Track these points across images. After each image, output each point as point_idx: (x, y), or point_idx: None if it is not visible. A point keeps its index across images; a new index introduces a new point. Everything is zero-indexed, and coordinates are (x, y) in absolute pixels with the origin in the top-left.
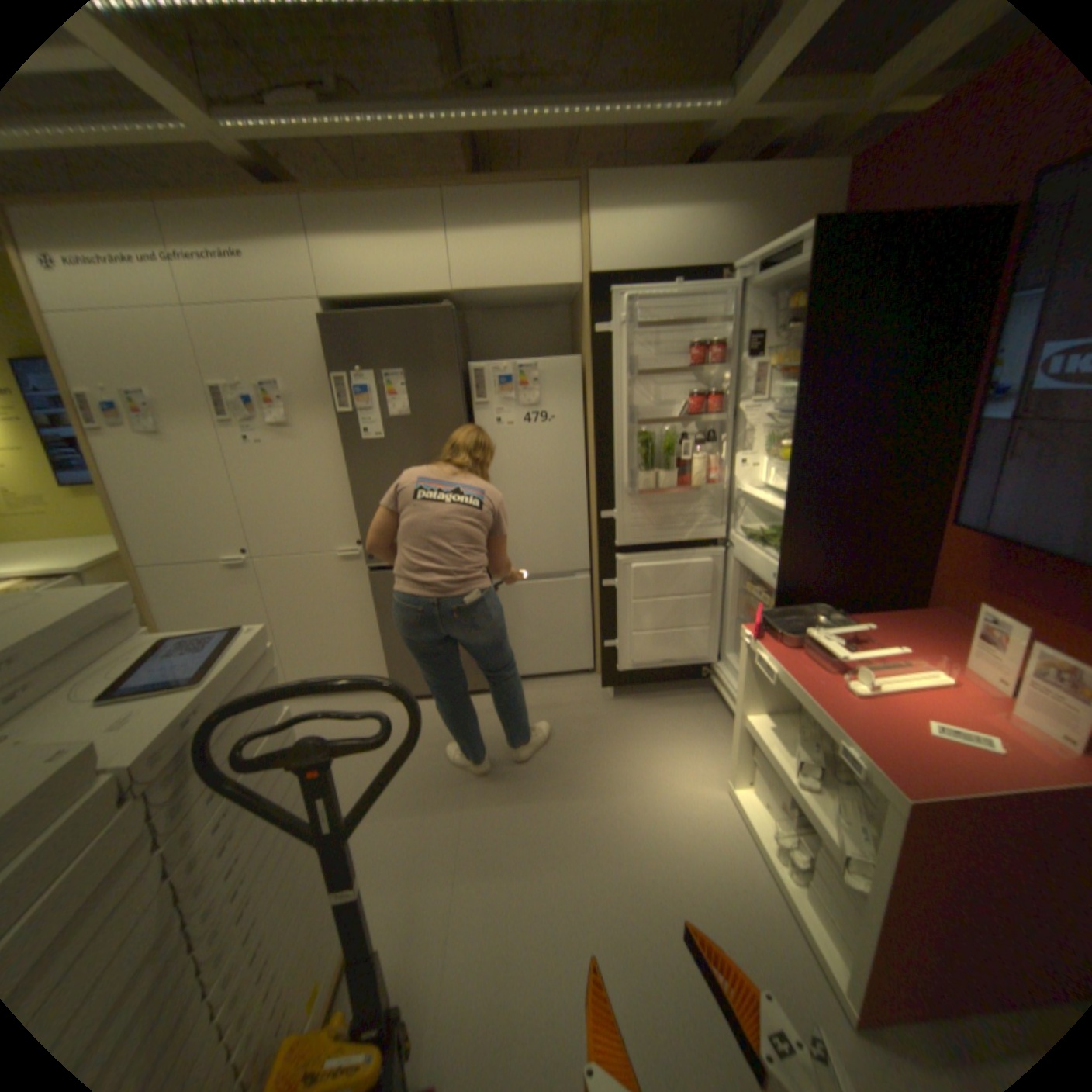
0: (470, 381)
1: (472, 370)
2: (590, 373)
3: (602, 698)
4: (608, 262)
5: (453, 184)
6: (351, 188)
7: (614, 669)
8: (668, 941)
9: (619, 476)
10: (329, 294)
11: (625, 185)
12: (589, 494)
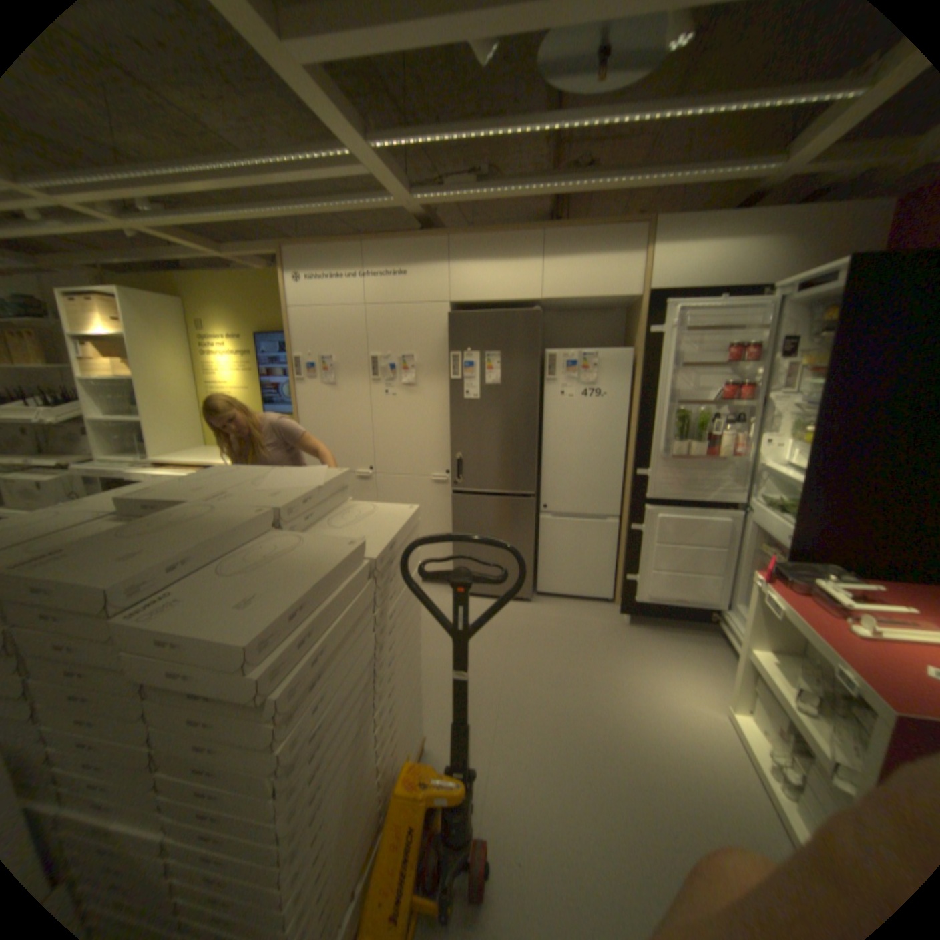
0: (545, 363)
1: (549, 355)
2: (640, 362)
3: (620, 623)
4: (666, 280)
5: (554, 227)
6: (484, 231)
7: (633, 600)
8: (665, 810)
9: (657, 442)
10: (458, 300)
11: (686, 225)
12: (628, 455)
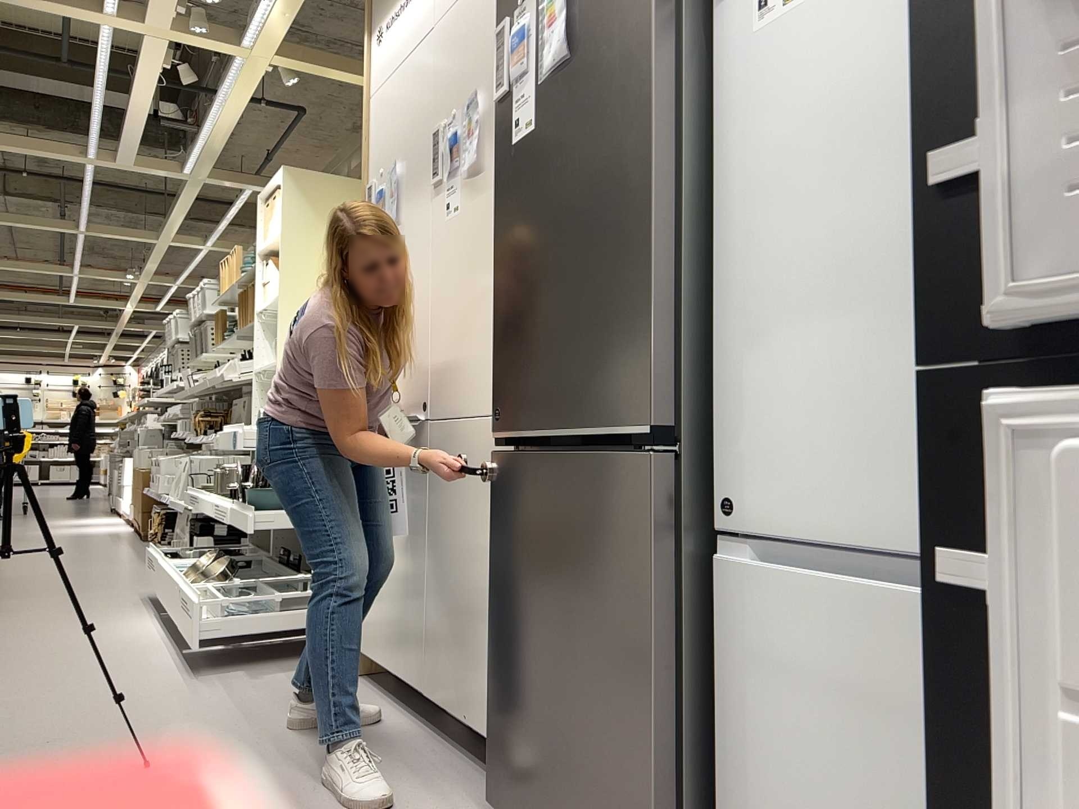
0: None
1: None
2: None
3: None
4: None
5: None
6: None
7: None
8: None
9: None
10: None
11: None
12: None
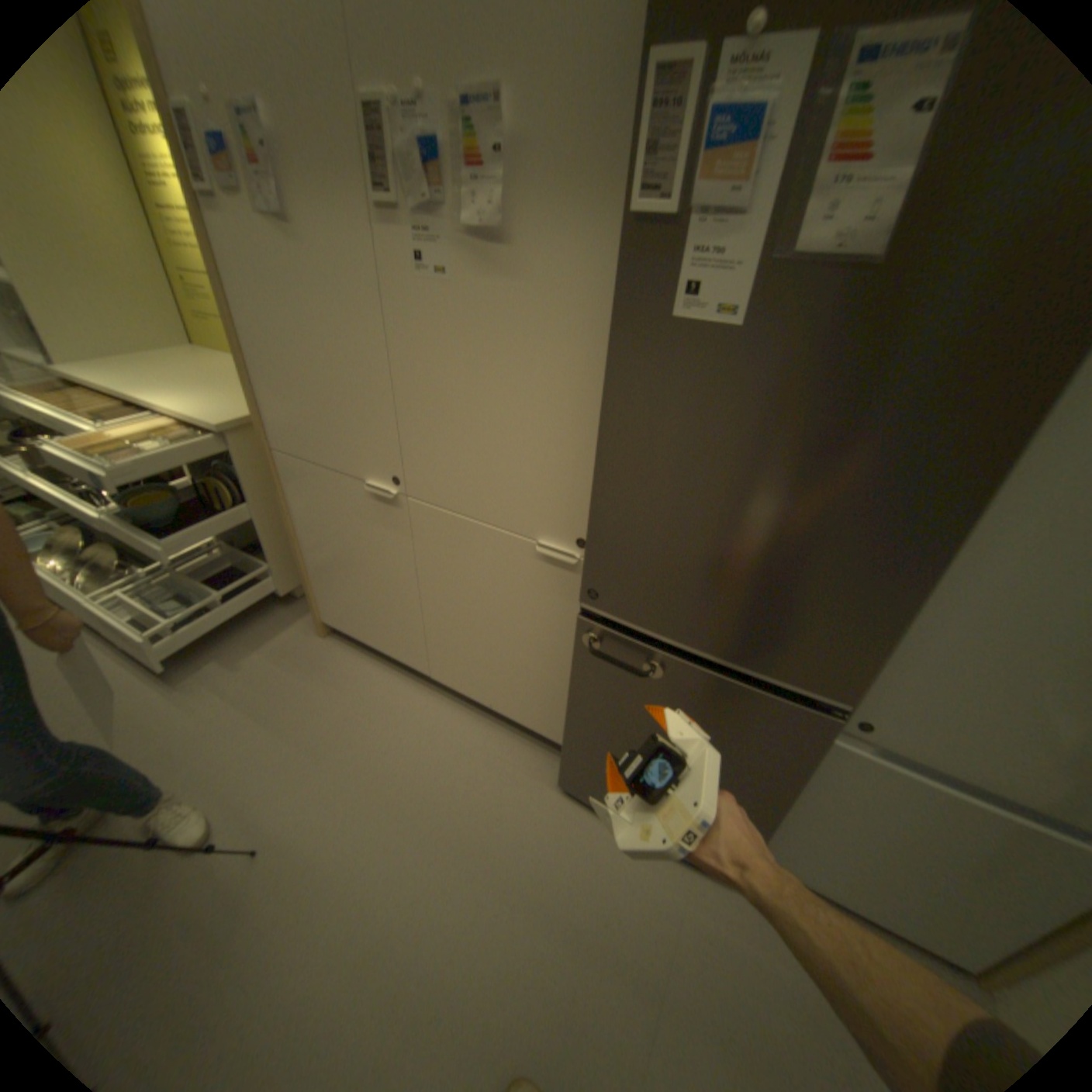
0: None
1: None
2: None
3: None
4: None
5: None
6: None
7: None
8: None
9: None
10: None
11: None
12: None
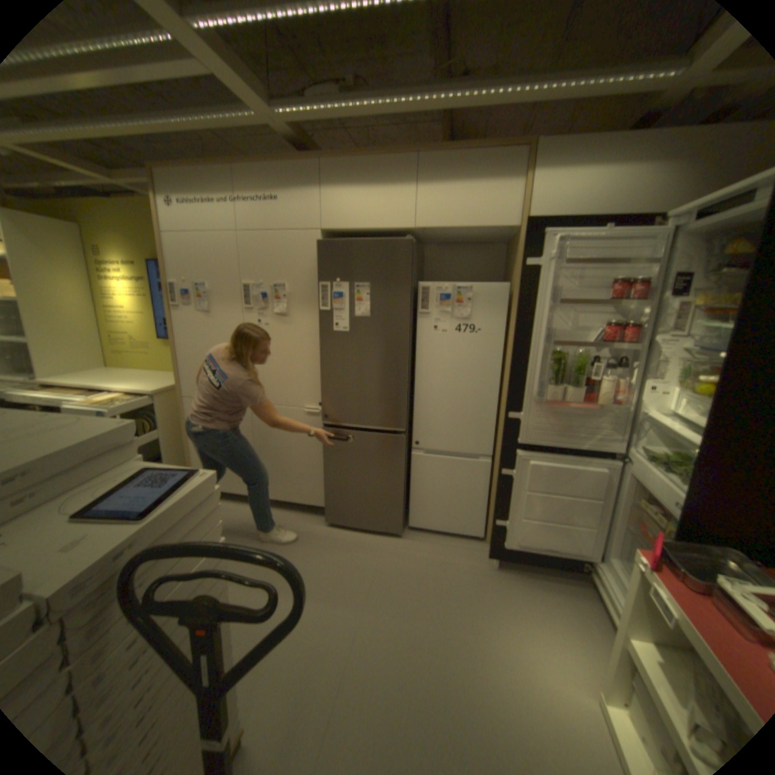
0: (419, 295)
1: (421, 287)
2: (517, 297)
3: (488, 567)
4: (546, 209)
5: (428, 150)
6: (354, 153)
7: (503, 545)
8: None
9: (531, 385)
10: (329, 226)
11: (570, 148)
12: (502, 394)
